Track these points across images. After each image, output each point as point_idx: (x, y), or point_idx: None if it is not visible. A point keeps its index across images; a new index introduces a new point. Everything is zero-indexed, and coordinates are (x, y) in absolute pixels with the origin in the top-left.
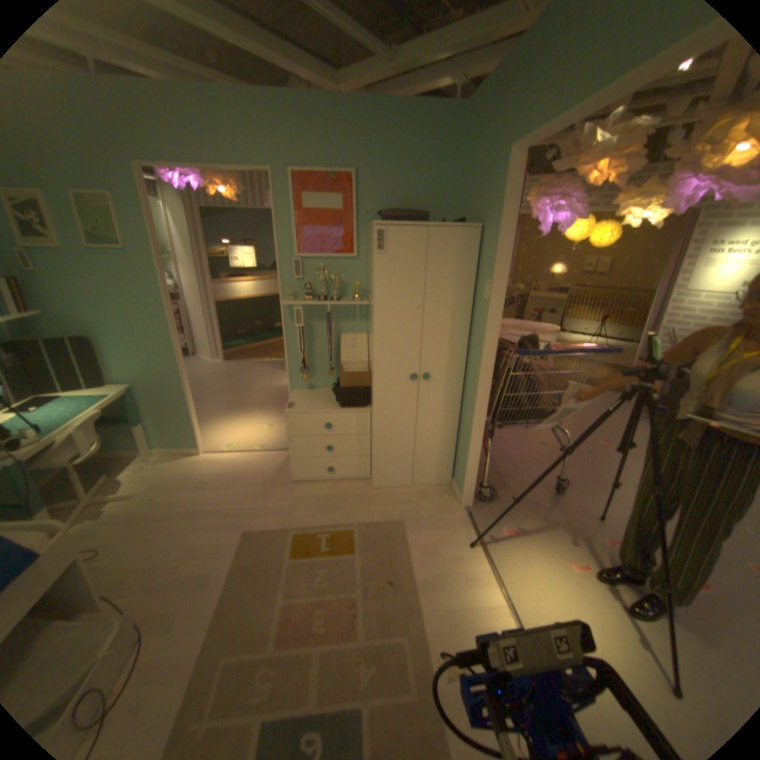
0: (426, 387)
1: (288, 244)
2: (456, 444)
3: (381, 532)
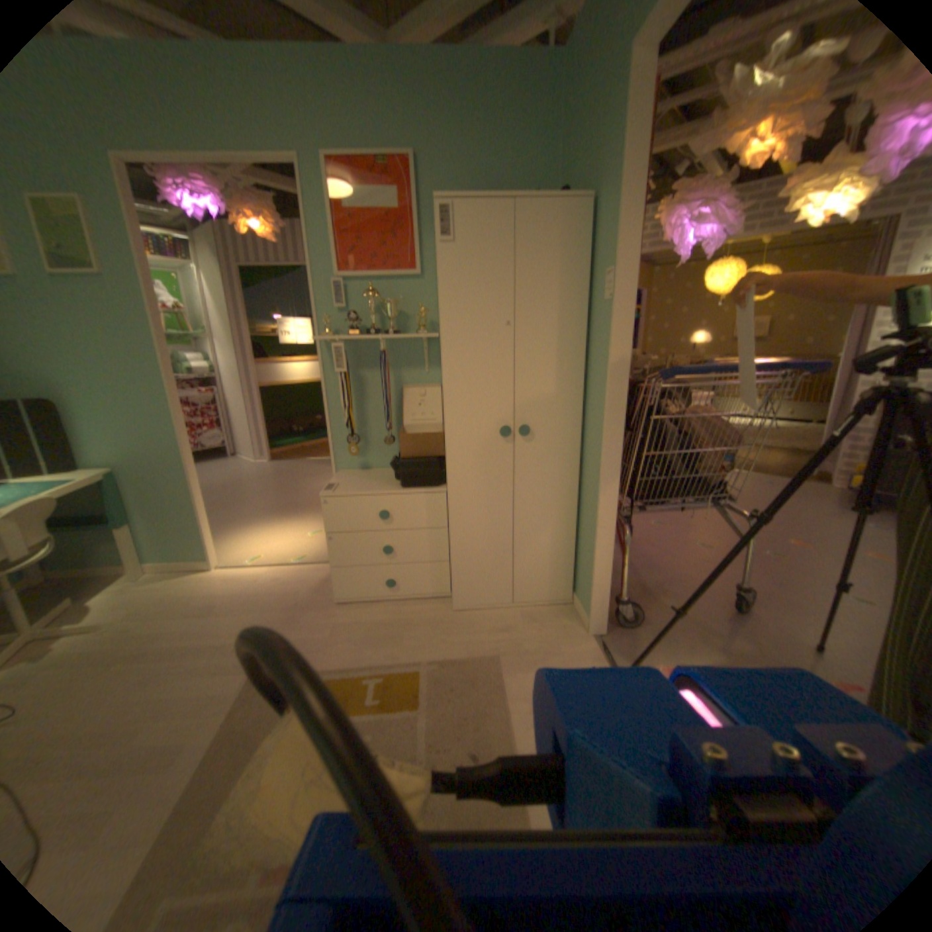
0: (525, 448)
1: (323, 260)
2: (576, 538)
3: (461, 675)
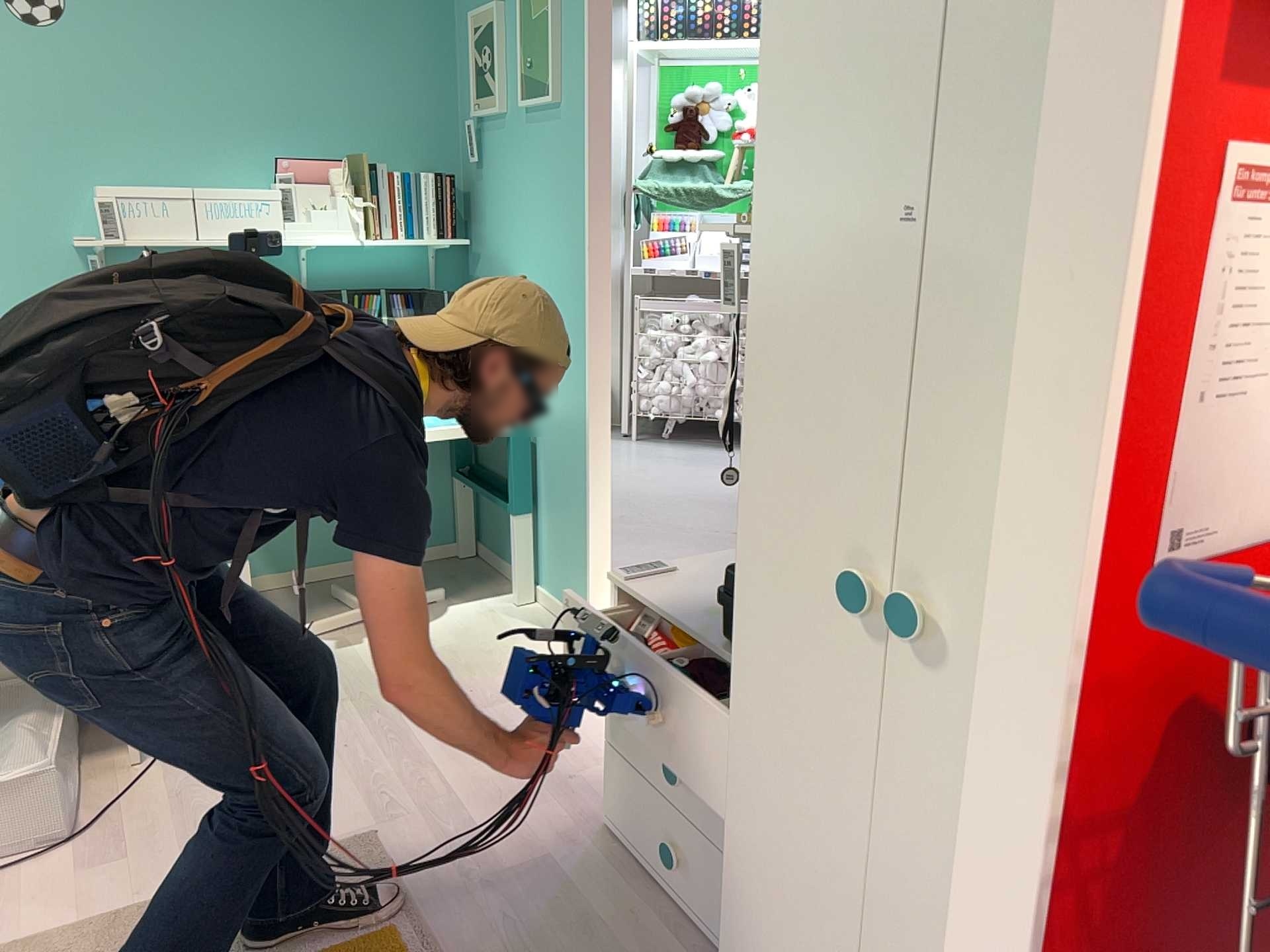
0: (926, 684)
1: None
2: None
3: None
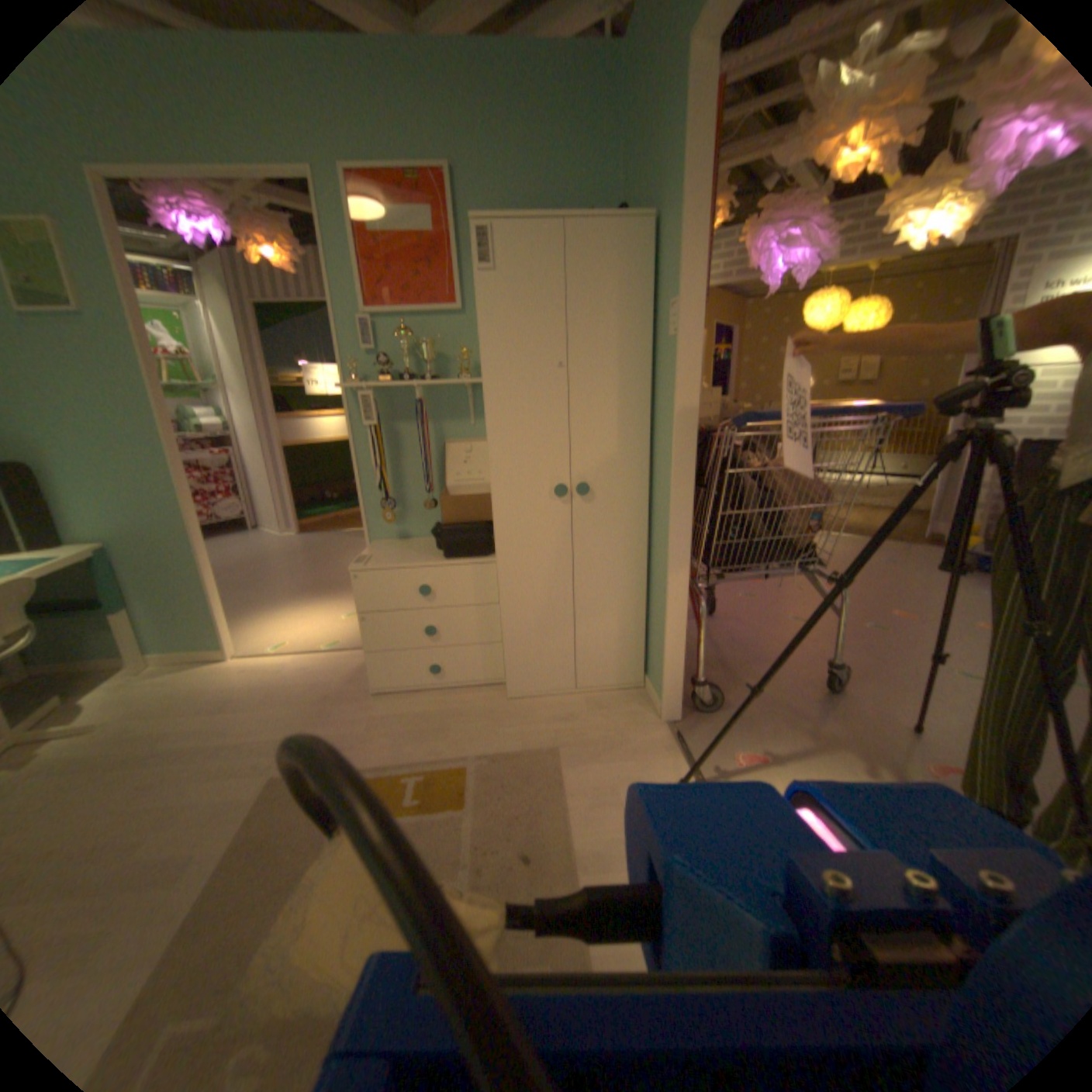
0: (585, 510)
1: (347, 294)
2: (646, 612)
3: (514, 770)
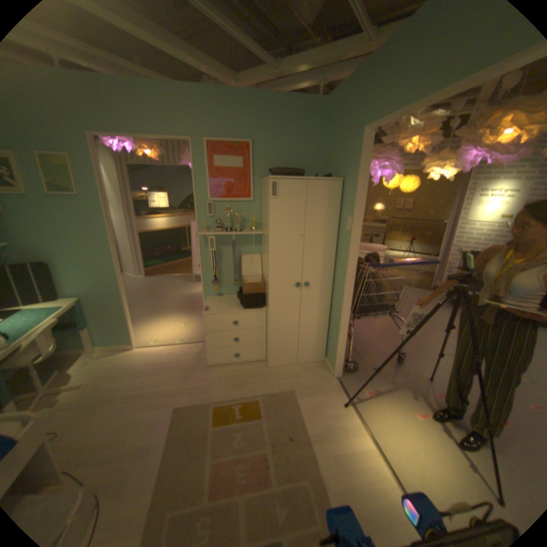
0: (306, 292)
1: (203, 192)
2: (328, 332)
3: (278, 401)
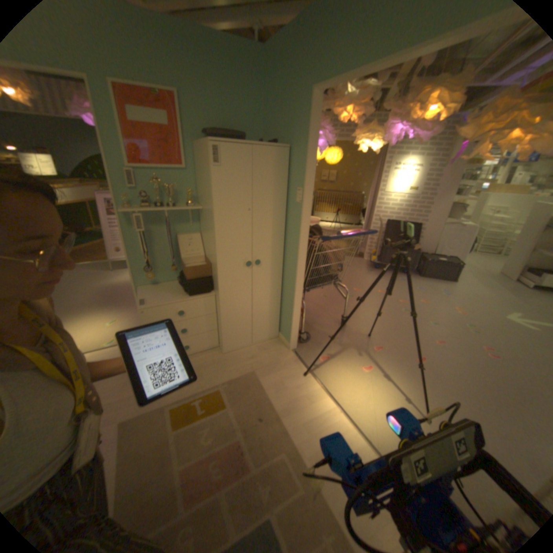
0: (258, 270)
1: (117, 154)
2: (280, 307)
3: (241, 385)
